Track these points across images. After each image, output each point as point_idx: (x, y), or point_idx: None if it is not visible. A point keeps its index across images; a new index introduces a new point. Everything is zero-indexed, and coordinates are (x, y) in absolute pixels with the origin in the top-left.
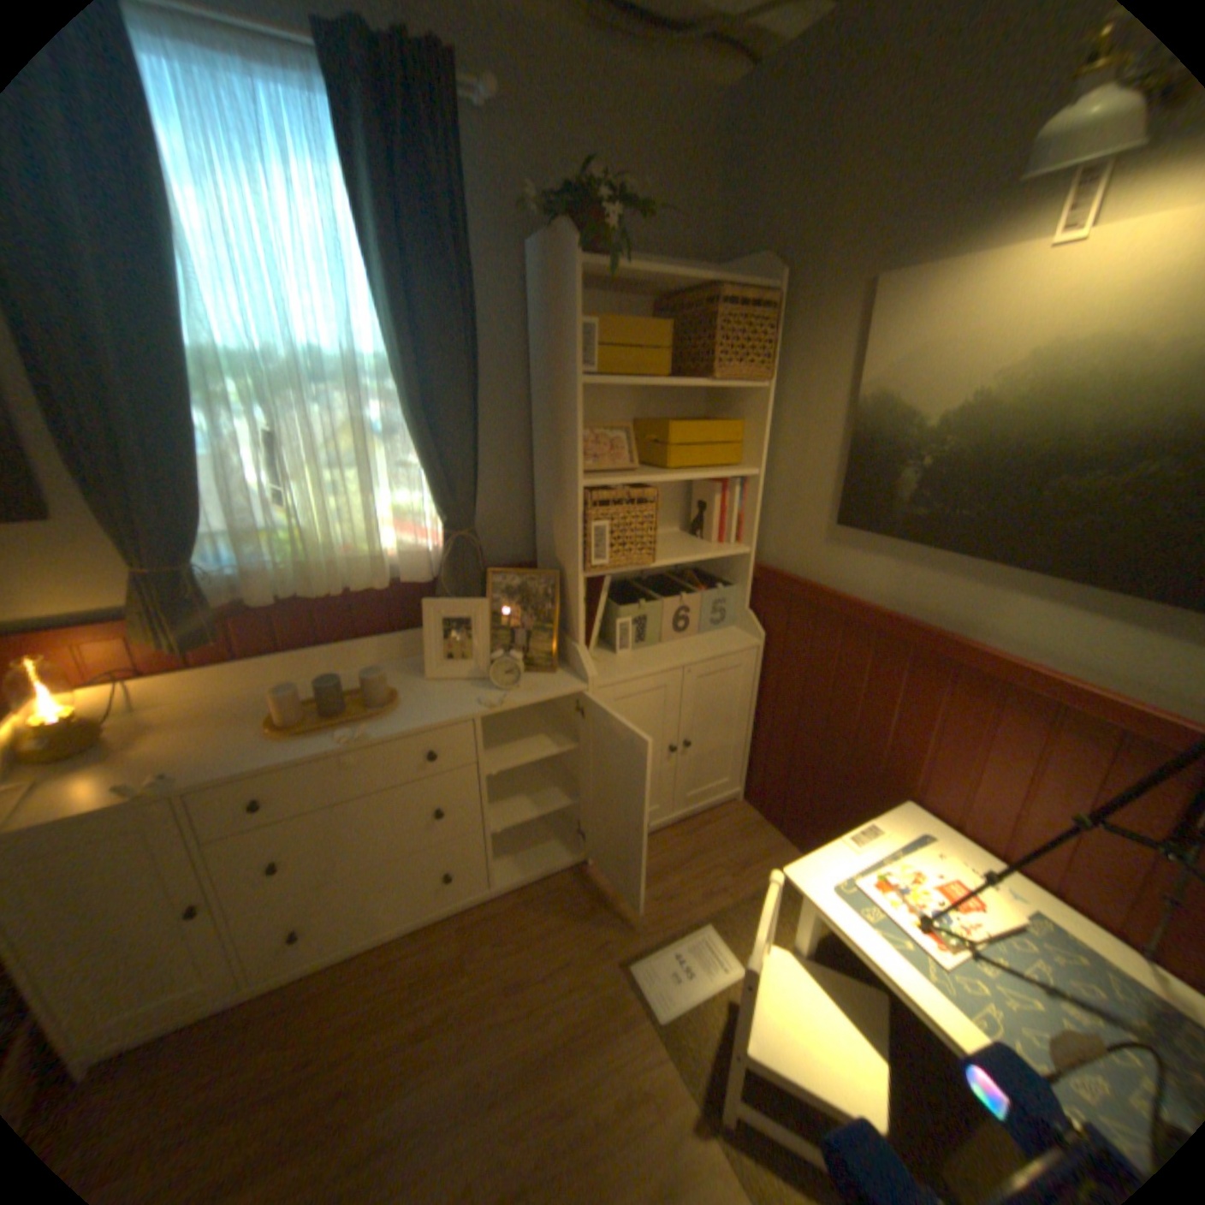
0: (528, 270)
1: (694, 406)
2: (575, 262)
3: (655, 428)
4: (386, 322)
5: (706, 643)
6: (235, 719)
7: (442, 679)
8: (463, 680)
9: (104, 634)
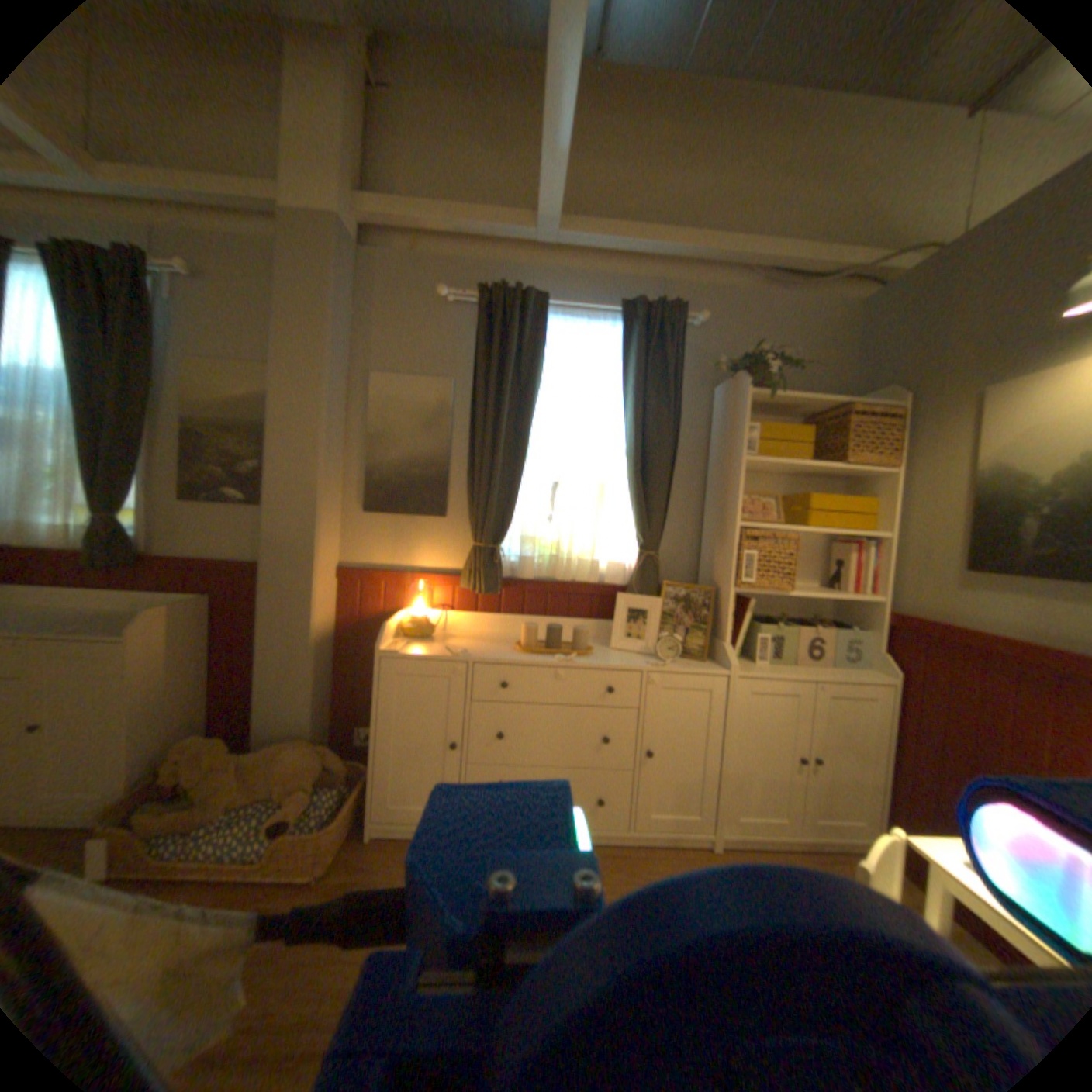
0: (714, 404)
1: (835, 492)
2: (747, 392)
3: (800, 499)
4: (627, 430)
5: (842, 673)
6: (497, 642)
7: (621, 651)
8: (635, 654)
9: (447, 581)
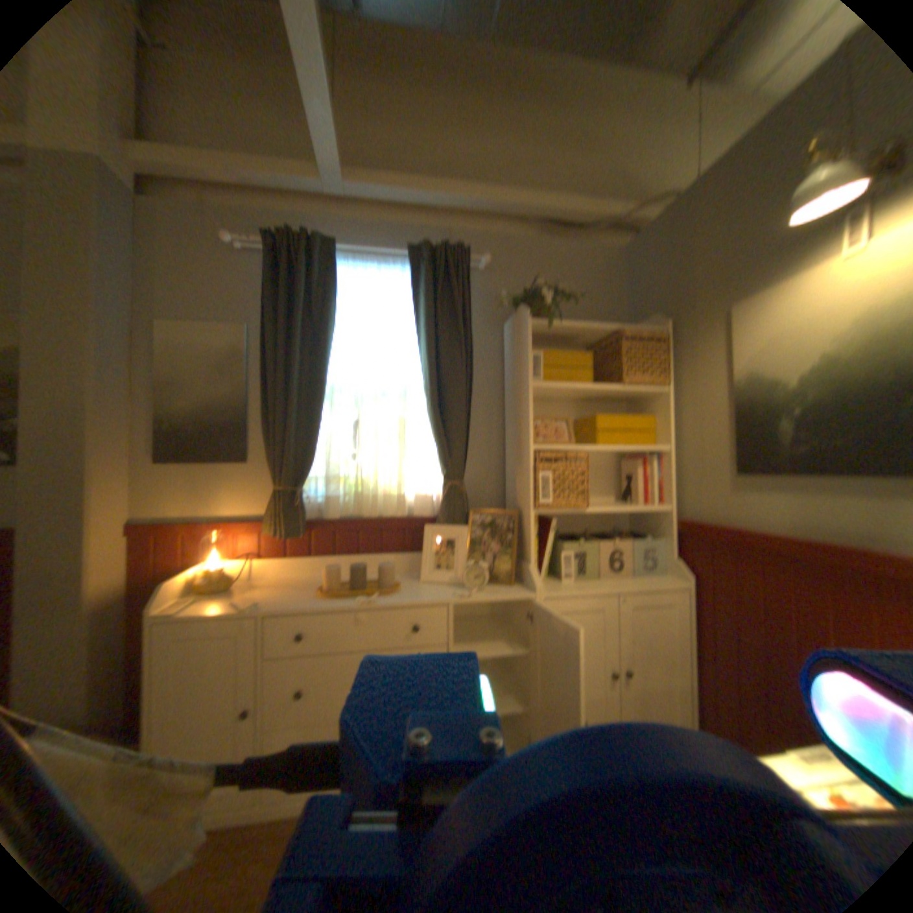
0: (505, 341)
1: (619, 414)
2: (527, 324)
3: (587, 422)
4: (424, 367)
5: (641, 584)
6: (301, 590)
7: (431, 584)
8: (445, 586)
9: (250, 530)
